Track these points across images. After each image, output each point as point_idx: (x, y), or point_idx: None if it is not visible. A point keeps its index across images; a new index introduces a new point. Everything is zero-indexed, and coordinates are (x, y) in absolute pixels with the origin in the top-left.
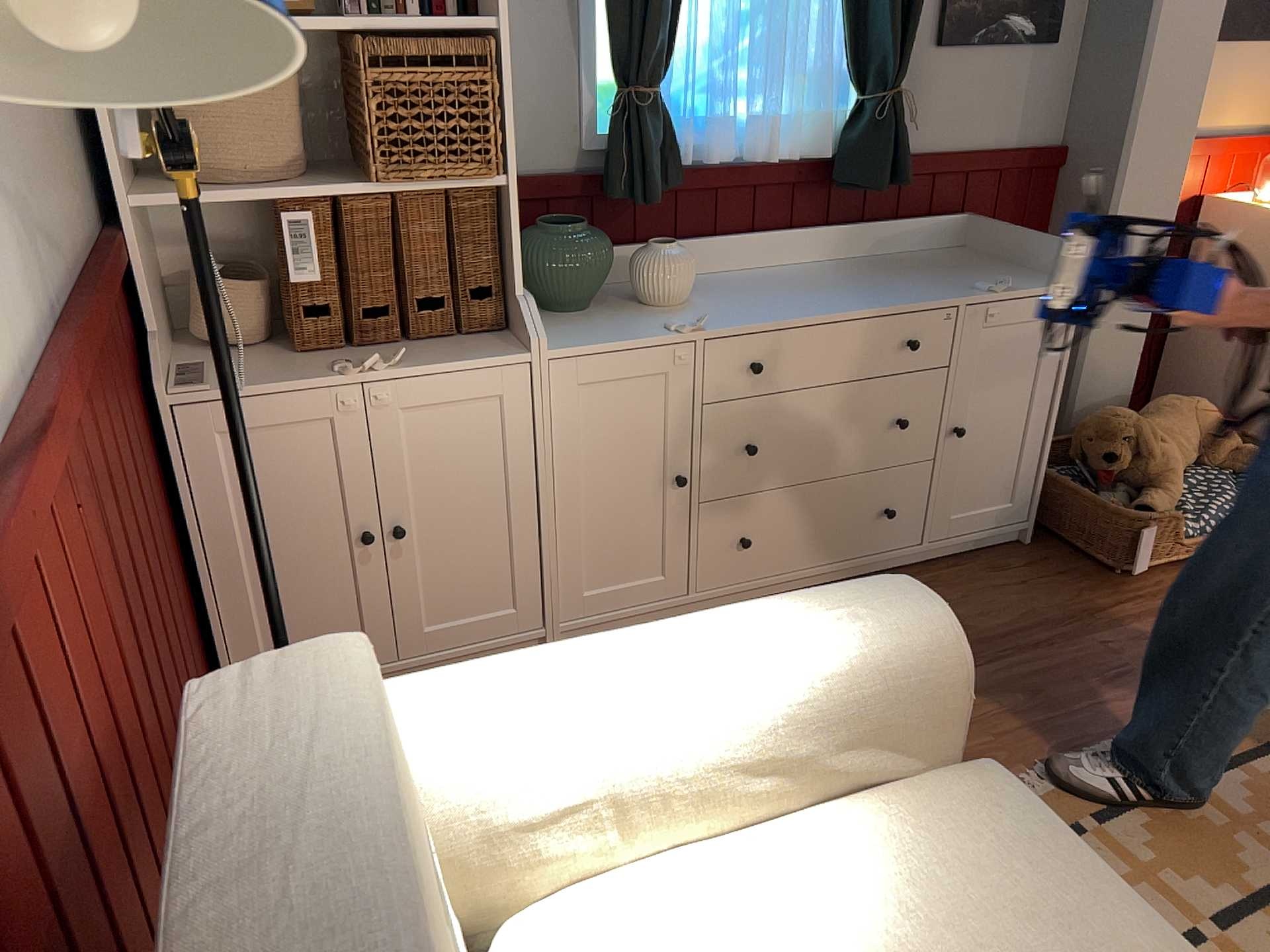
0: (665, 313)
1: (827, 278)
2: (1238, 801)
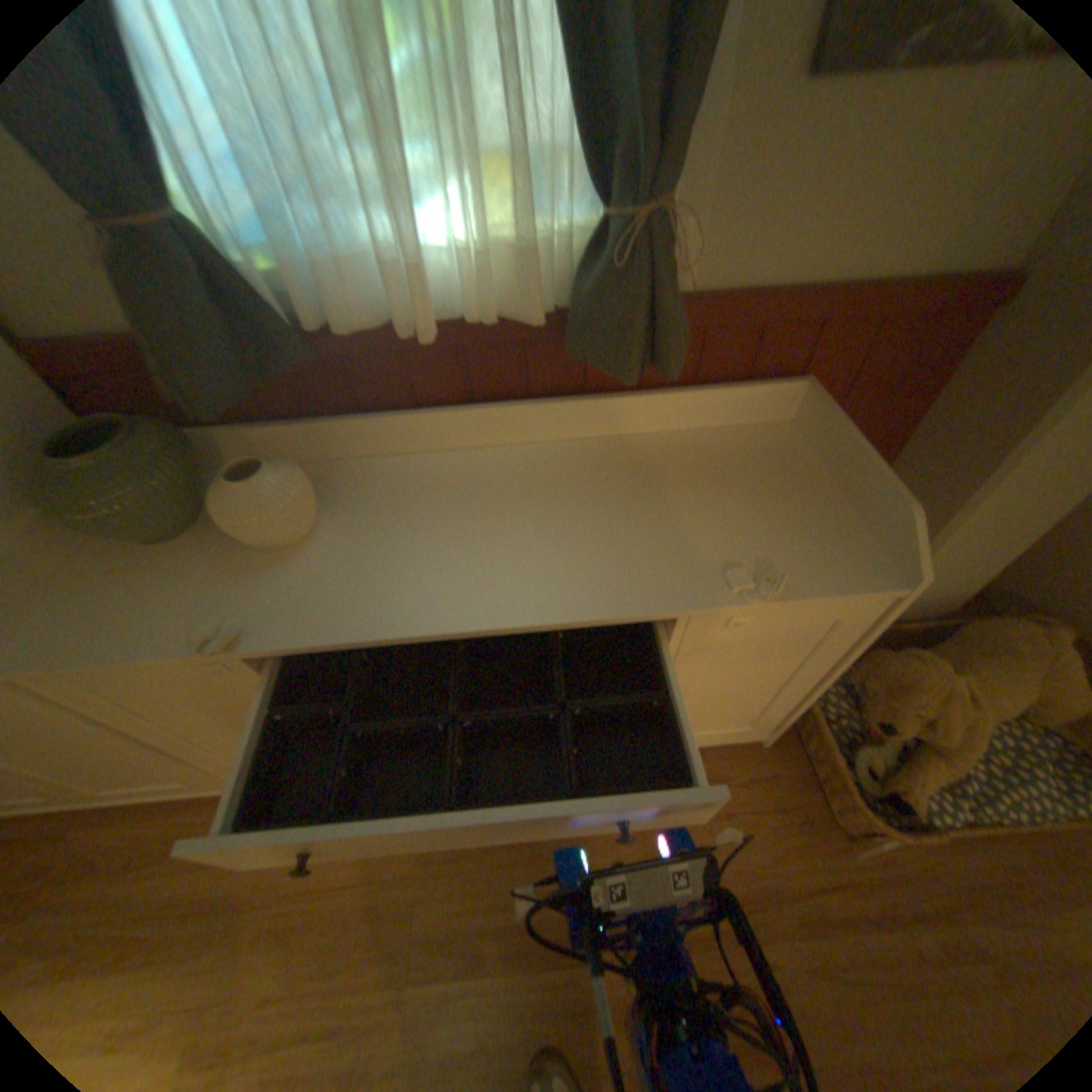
0: (252, 568)
1: (540, 493)
2: None
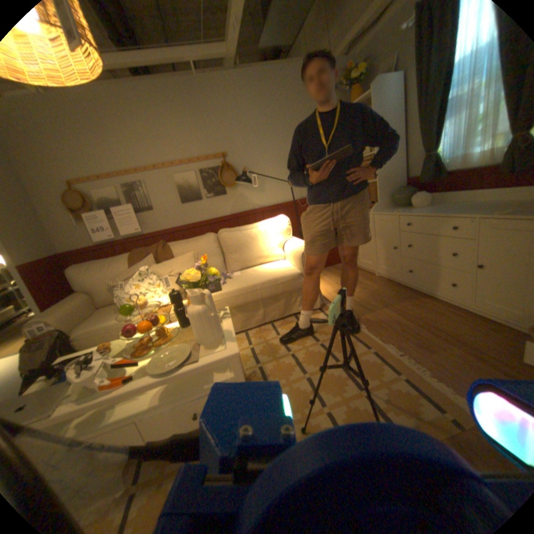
0: (410, 209)
1: (477, 205)
2: (368, 359)
